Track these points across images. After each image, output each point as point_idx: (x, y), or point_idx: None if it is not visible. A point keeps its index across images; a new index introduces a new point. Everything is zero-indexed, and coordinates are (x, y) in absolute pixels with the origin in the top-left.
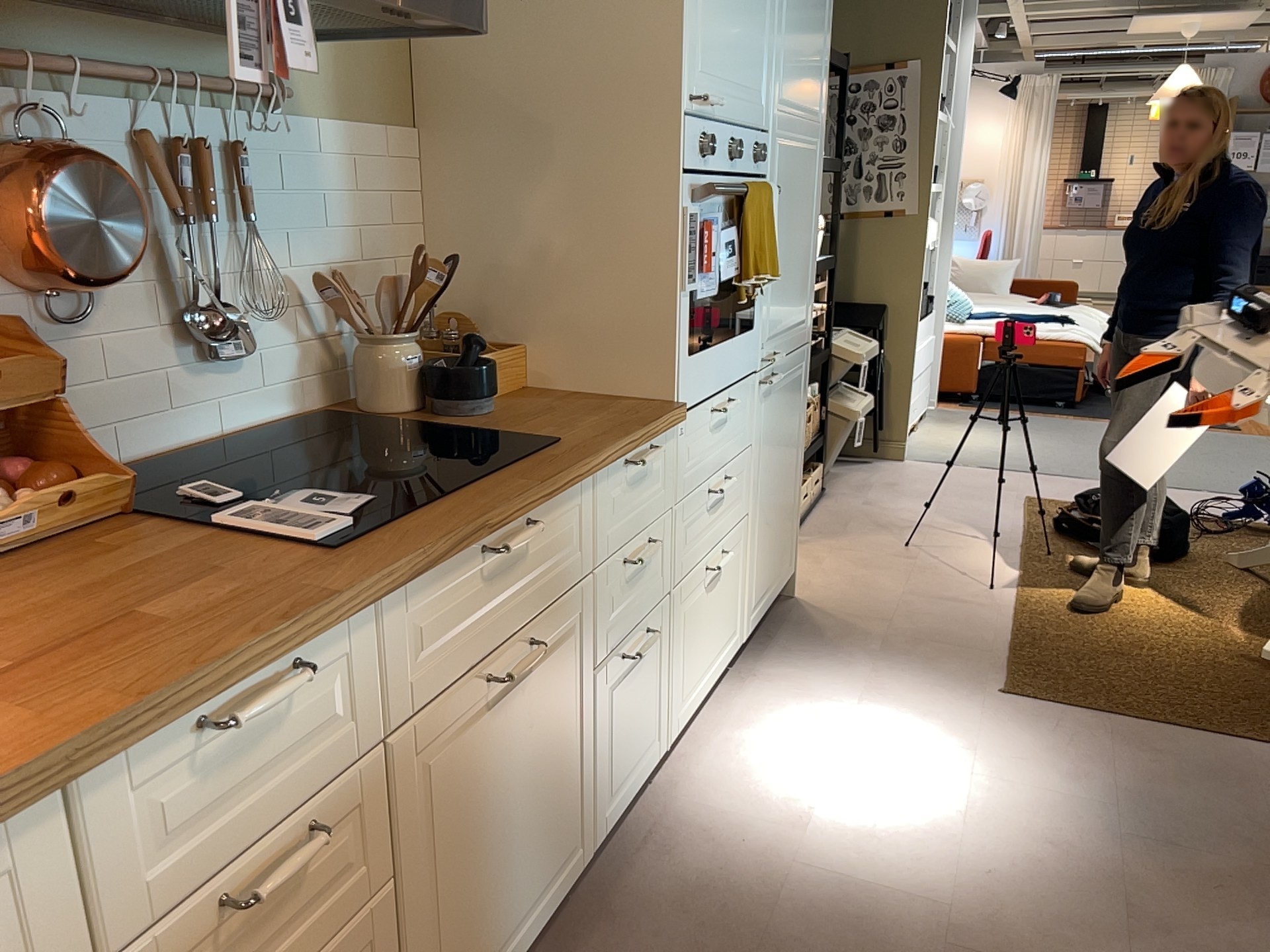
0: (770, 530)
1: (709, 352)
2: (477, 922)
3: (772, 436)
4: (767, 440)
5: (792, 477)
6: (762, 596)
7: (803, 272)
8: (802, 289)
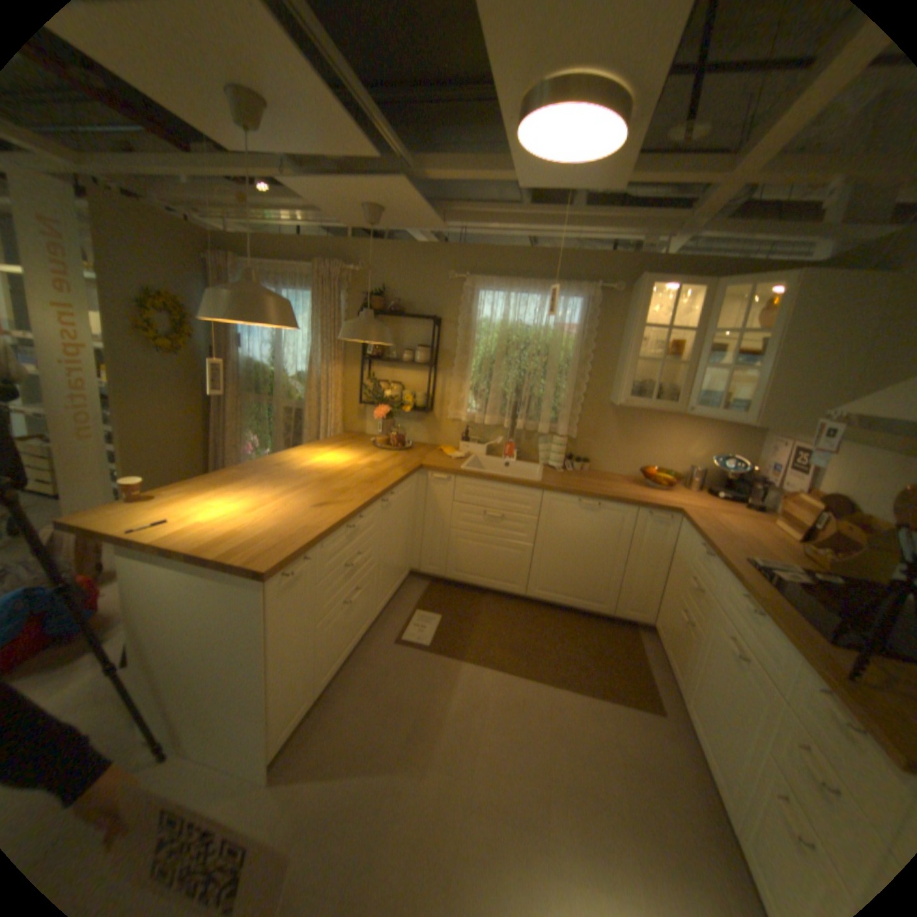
0: None
1: None
2: (707, 708)
3: None
4: None
5: None
6: None
7: None
8: None
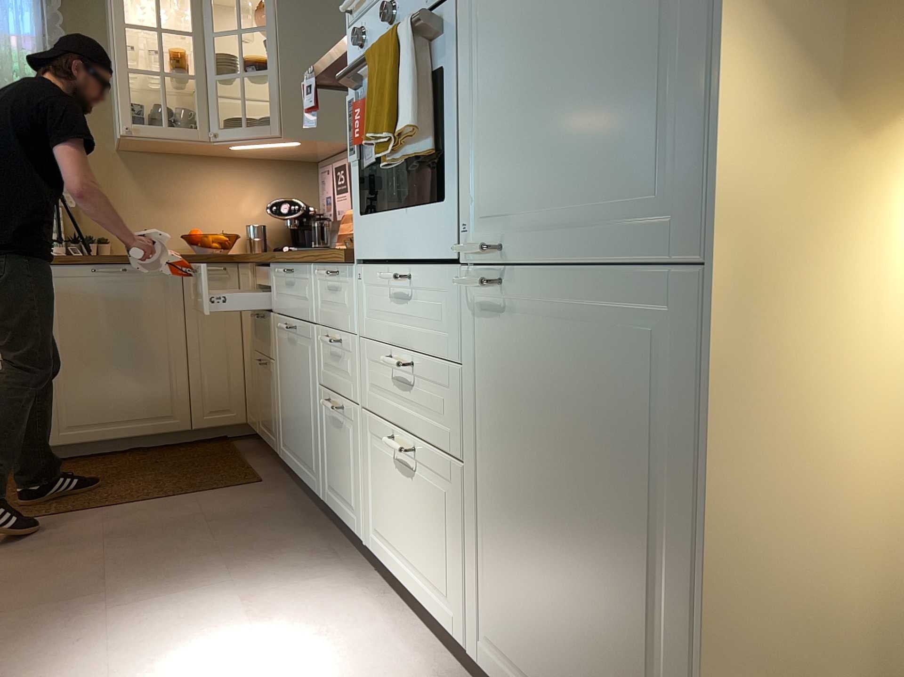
0: (532, 576)
1: (380, 217)
2: (288, 424)
3: (517, 396)
4: (501, 391)
5: (631, 577)
6: (519, 671)
7: (623, 88)
8: (623, 128)
